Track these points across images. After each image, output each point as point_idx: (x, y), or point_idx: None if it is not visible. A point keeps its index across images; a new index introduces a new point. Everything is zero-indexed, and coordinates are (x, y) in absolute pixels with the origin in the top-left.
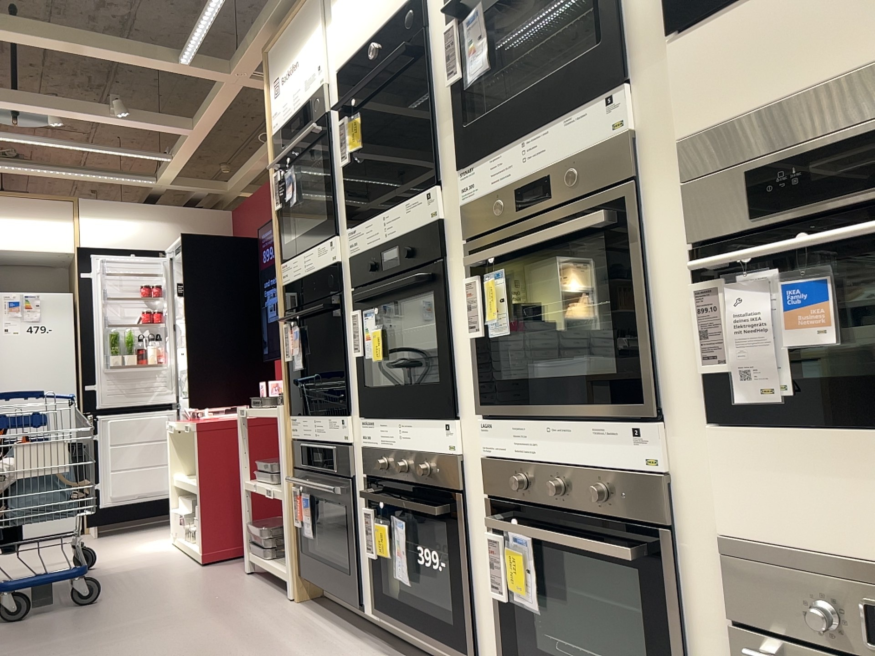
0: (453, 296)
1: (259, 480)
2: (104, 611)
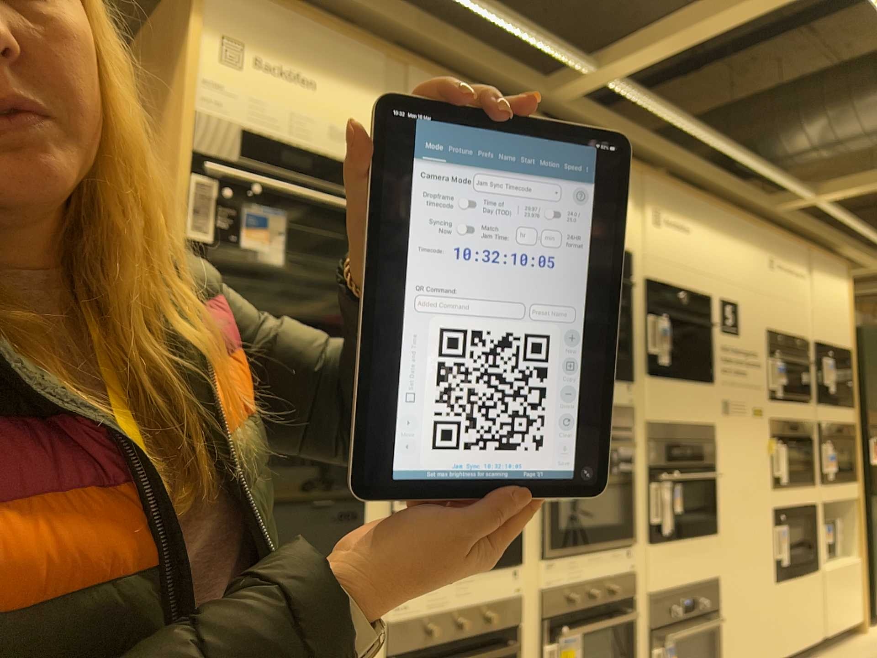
0: None
1: None
2: None
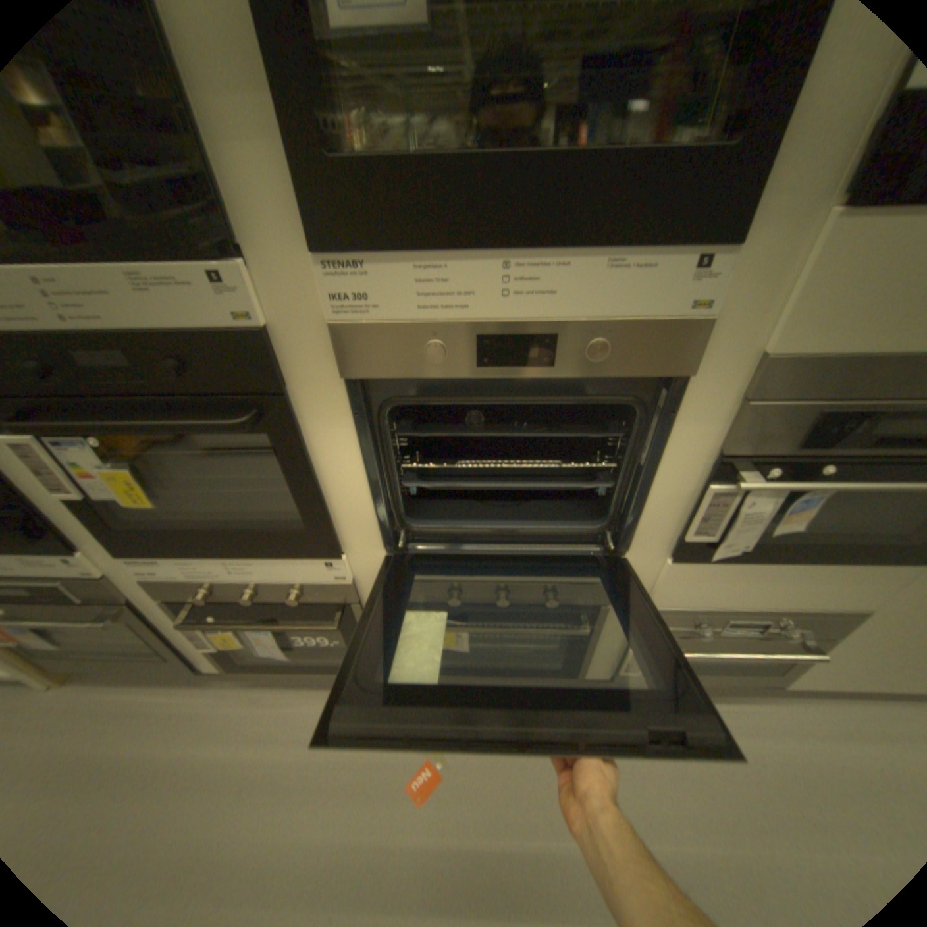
0: (315, 442)
1: None
2: None
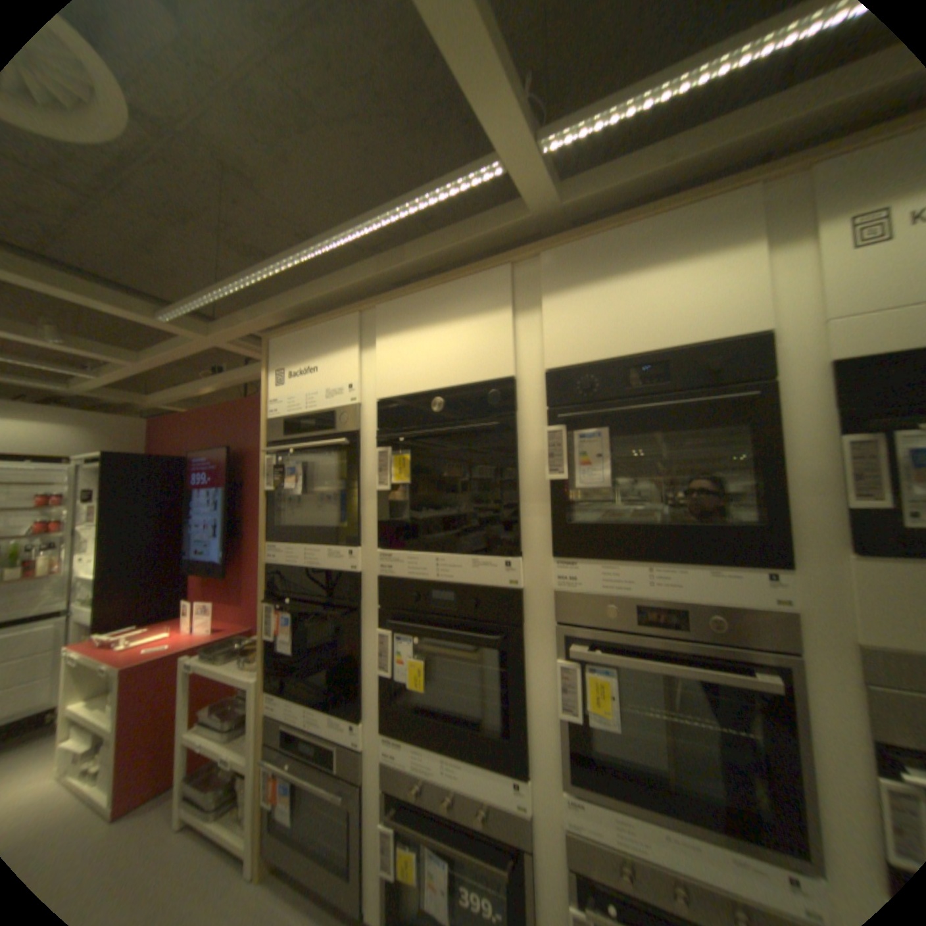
0: (531, 666)
1: (201, 738)
2: None
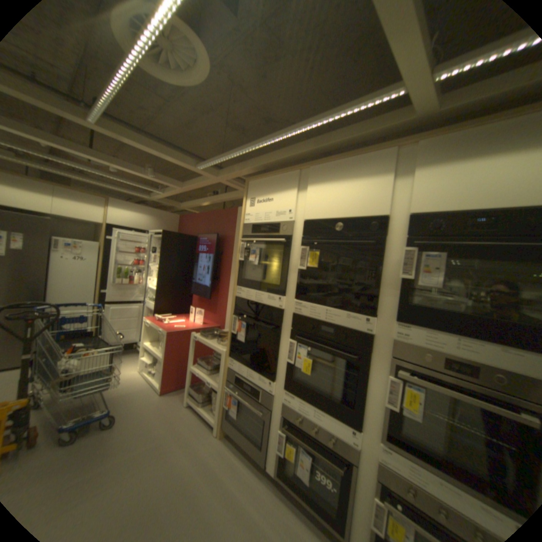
0: (373, 376)
1: (198, 370)
2: (118, 440)
